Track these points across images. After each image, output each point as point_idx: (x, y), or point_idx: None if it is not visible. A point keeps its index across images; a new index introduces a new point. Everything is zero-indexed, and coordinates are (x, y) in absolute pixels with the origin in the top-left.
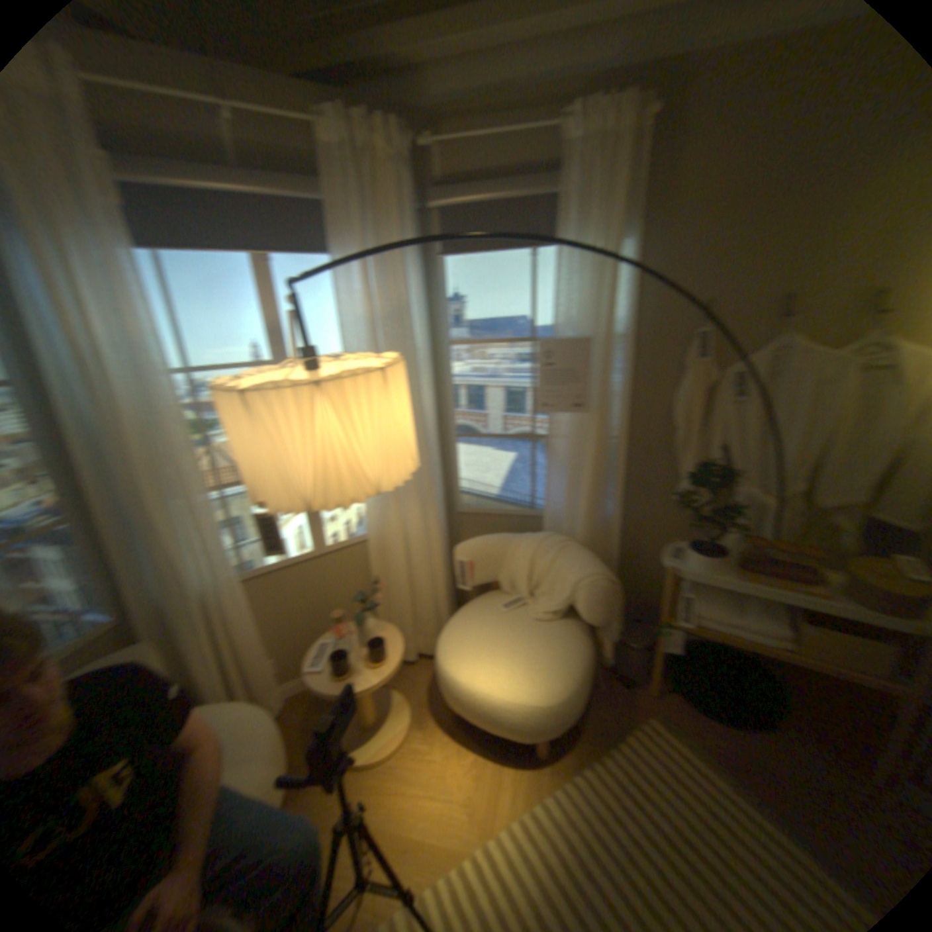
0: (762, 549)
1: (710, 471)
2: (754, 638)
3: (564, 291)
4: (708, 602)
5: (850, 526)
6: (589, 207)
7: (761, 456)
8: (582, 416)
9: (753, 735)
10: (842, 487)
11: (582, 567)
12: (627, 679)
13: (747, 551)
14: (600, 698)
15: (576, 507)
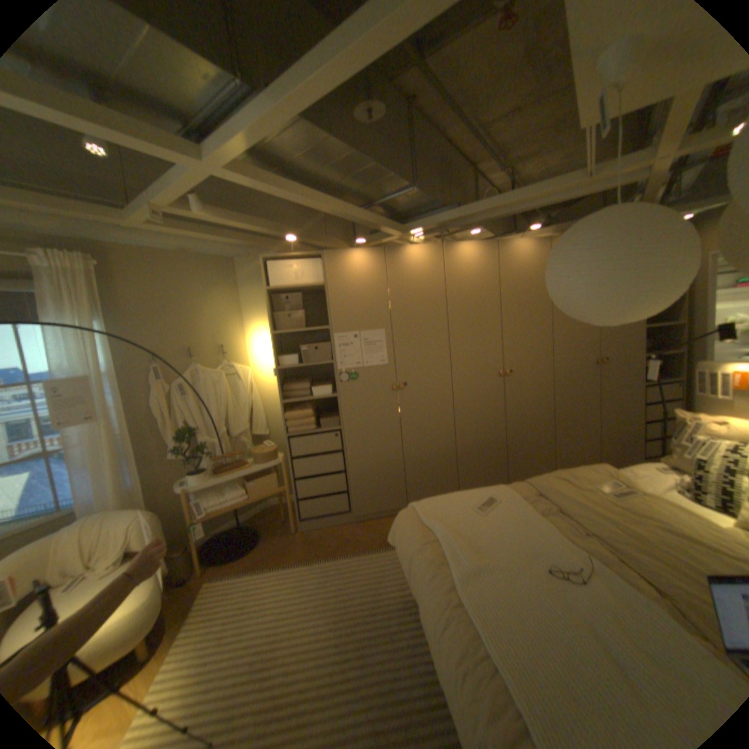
0: (218, 463)
1: (182, 433)
2: (231, 504)
3: (52, 352)
4: (205, 501)
5: (246, 441)
6: (60, 305)
7: (202, 423)
8: (89, 427)
9: (248, 556)
10: (237, 426)
11: (124, 521)
12: (177, 584)
13: (213, 467)
14: (165, 607)
15: (100, 491)
